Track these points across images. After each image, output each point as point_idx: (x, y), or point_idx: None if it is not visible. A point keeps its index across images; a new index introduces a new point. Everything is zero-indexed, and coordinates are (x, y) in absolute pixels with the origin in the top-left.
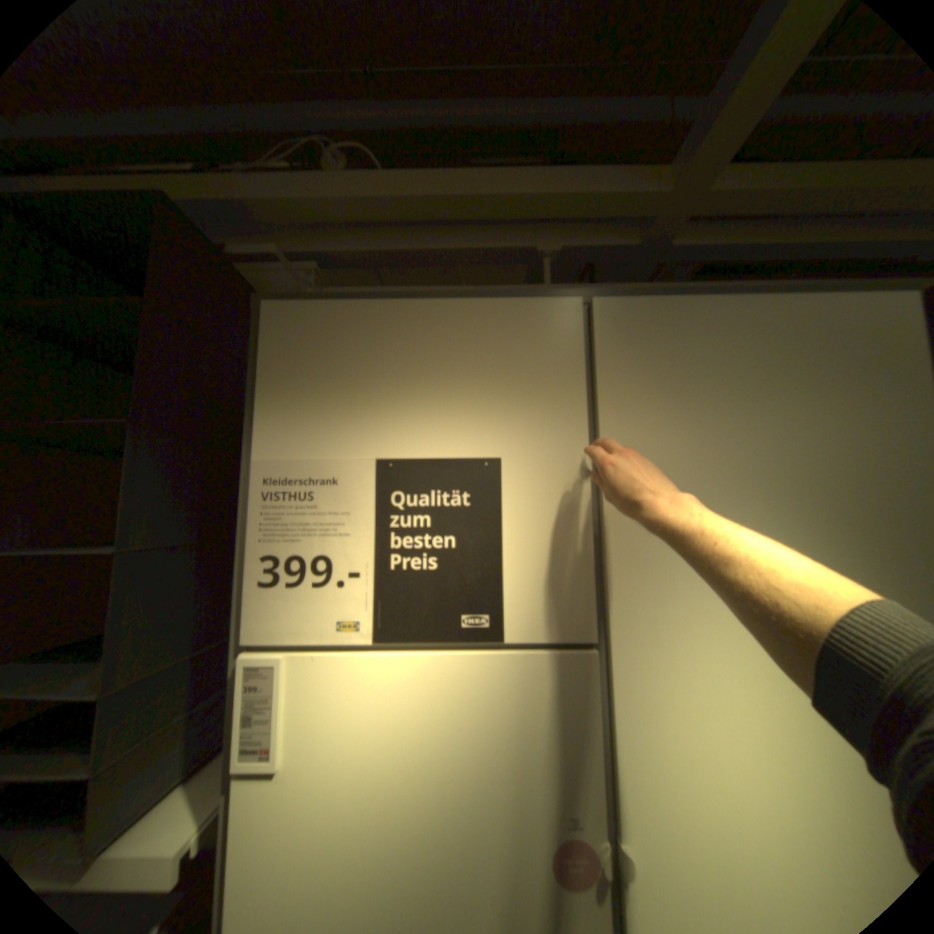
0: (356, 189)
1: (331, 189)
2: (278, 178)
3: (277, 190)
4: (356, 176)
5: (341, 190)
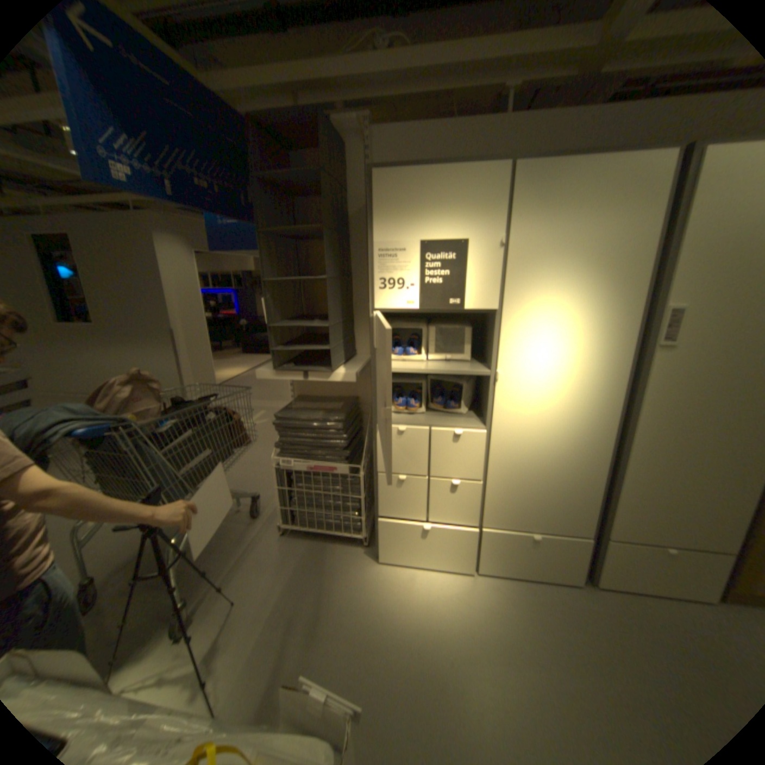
0: (395, 64)
1: (381, 65)
2: (350, 59)
3: (351, 69)
4: (395, 53)
5: (387, 65)
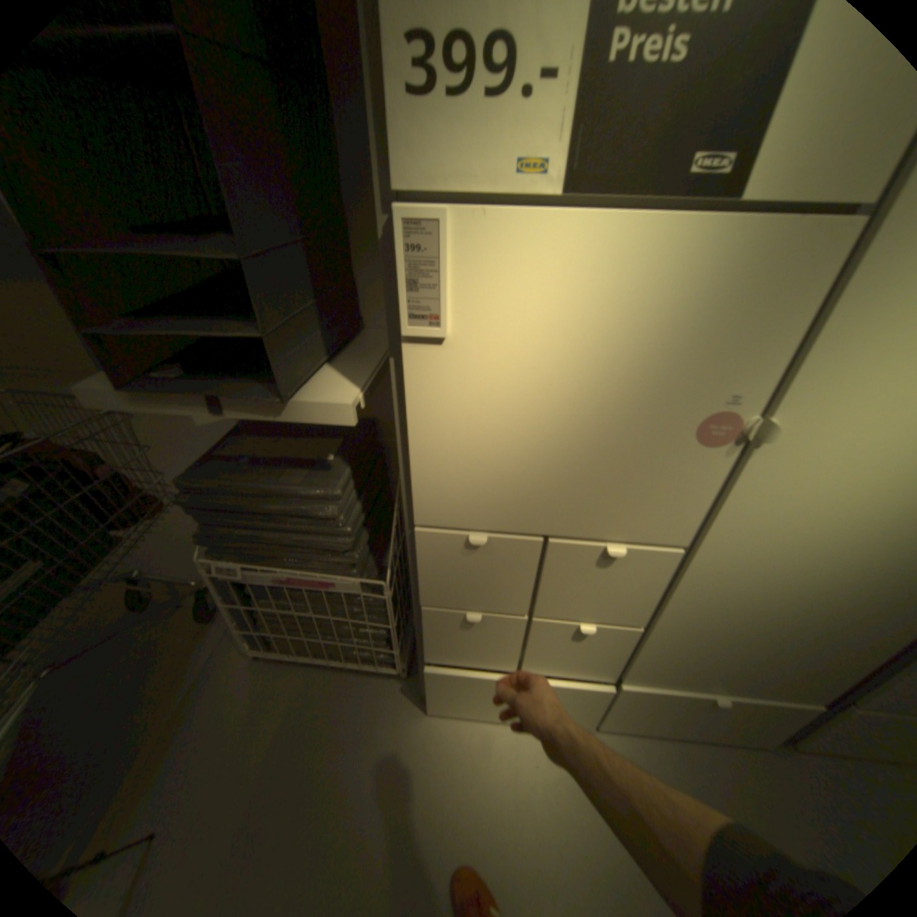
0: None
1: None
2: None
3: None
4: None
5: None
